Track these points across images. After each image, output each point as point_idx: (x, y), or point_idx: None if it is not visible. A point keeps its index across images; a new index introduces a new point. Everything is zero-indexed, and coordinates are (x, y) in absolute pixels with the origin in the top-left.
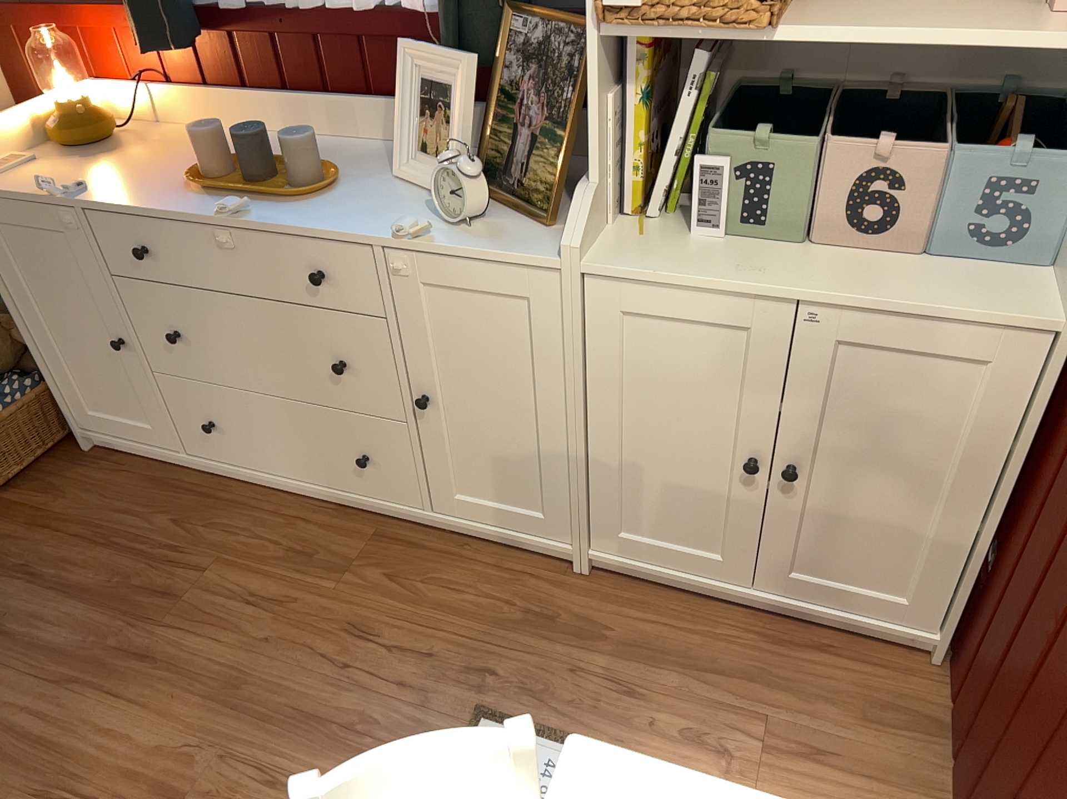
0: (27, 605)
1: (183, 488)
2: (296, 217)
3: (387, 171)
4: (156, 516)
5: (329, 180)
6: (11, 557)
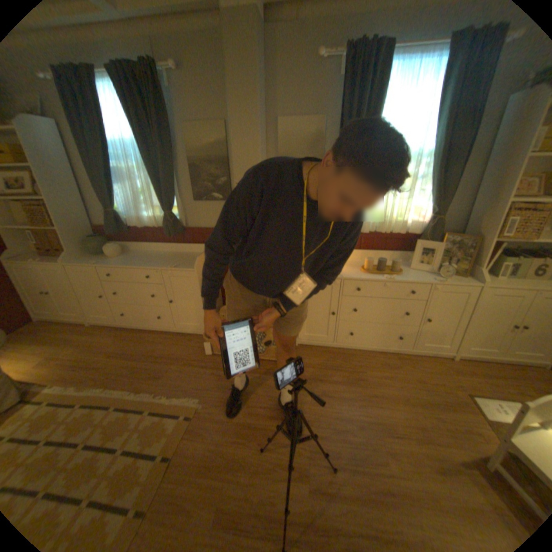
0: (327, 389)
1: (334, 353)
2: (406, 280)
3: (405, 268)
4: (335, 361)
5: (401, 271)
6: (307, 377)
